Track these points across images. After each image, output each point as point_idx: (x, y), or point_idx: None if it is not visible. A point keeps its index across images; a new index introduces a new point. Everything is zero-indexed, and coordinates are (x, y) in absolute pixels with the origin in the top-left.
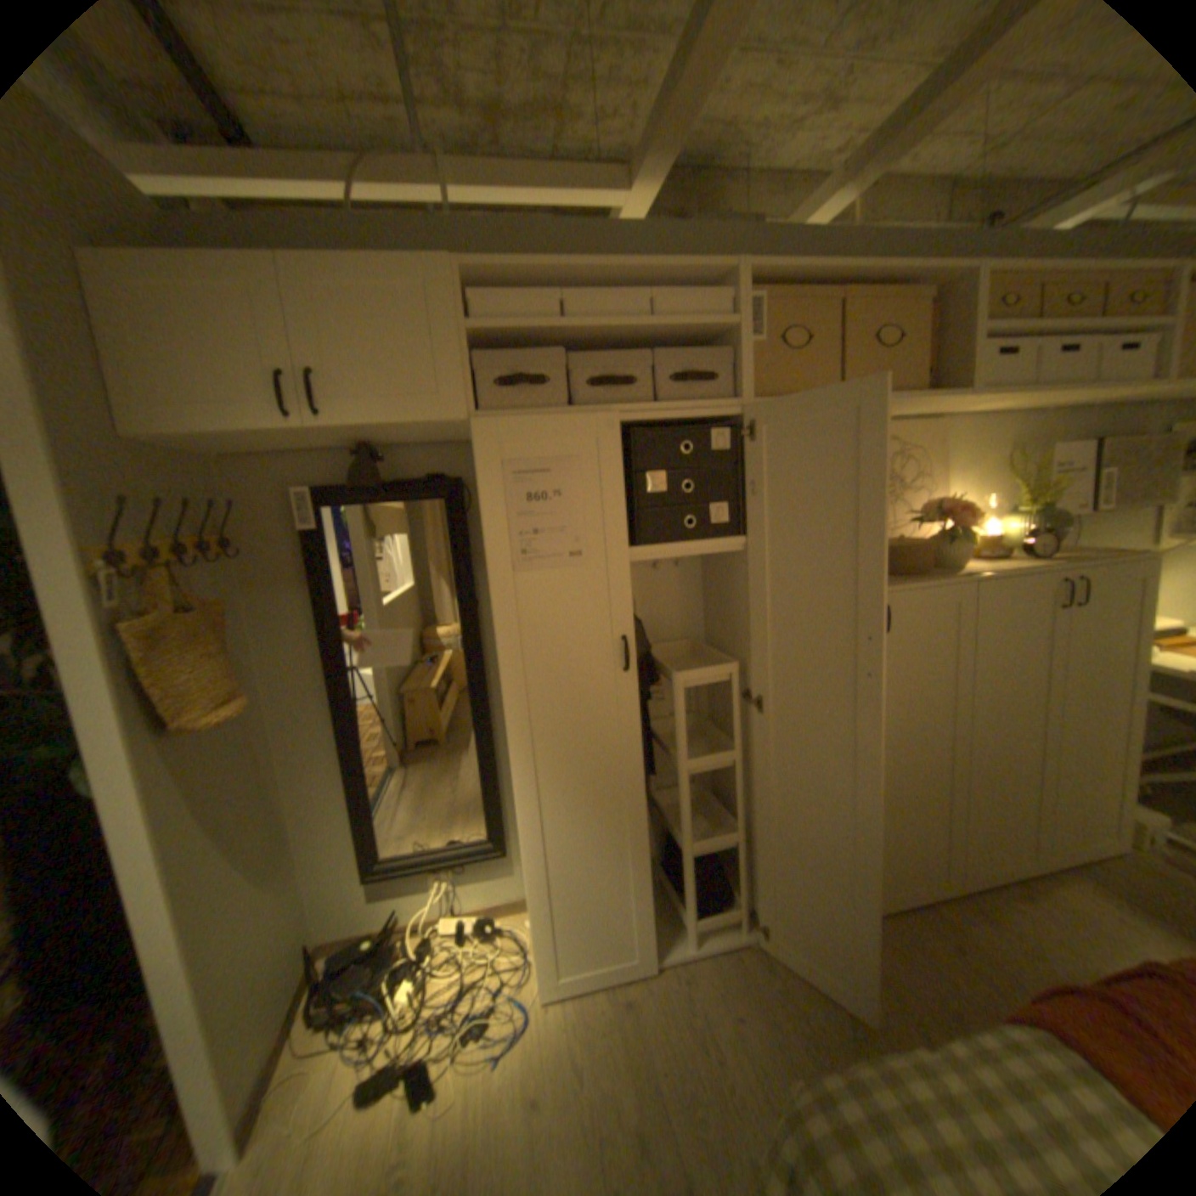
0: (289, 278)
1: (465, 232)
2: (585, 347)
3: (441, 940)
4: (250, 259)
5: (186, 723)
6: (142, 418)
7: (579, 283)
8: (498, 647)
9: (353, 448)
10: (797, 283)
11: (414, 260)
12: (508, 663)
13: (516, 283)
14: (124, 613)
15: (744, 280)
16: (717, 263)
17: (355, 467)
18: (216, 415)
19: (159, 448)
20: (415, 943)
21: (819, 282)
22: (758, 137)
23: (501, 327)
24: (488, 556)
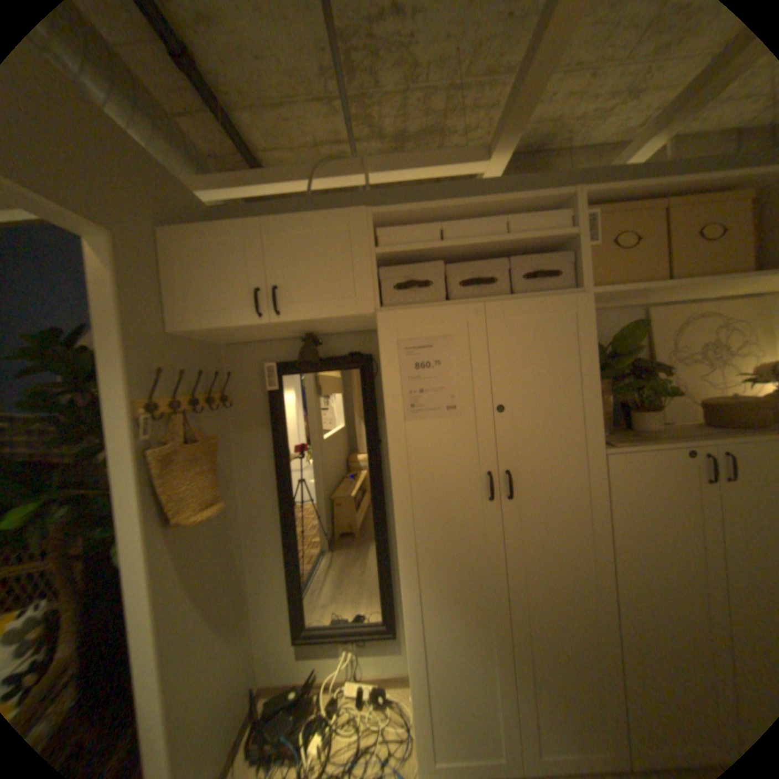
0: (268, 232)
1: (379, 199)
2: (458, 261)
3: (346, 700)
4: (247, 224)
5: (183, 520)
6: (181, 322)
7: (454, 219)
8: (392, 476)
9: (304, 338)
10: (623, 202)
11: (344, 214)
12: (399, 489)
13: (410, 223)
14: (156, 443)
15: (581, 202)
16: (558, 193)
17: (305, 349)
18: (221, 318)
19: (191, 340)
20: (328, 699)
21: (643, 199)
22: (578, 126)
23: (399, 251)
24: (386, 408)
